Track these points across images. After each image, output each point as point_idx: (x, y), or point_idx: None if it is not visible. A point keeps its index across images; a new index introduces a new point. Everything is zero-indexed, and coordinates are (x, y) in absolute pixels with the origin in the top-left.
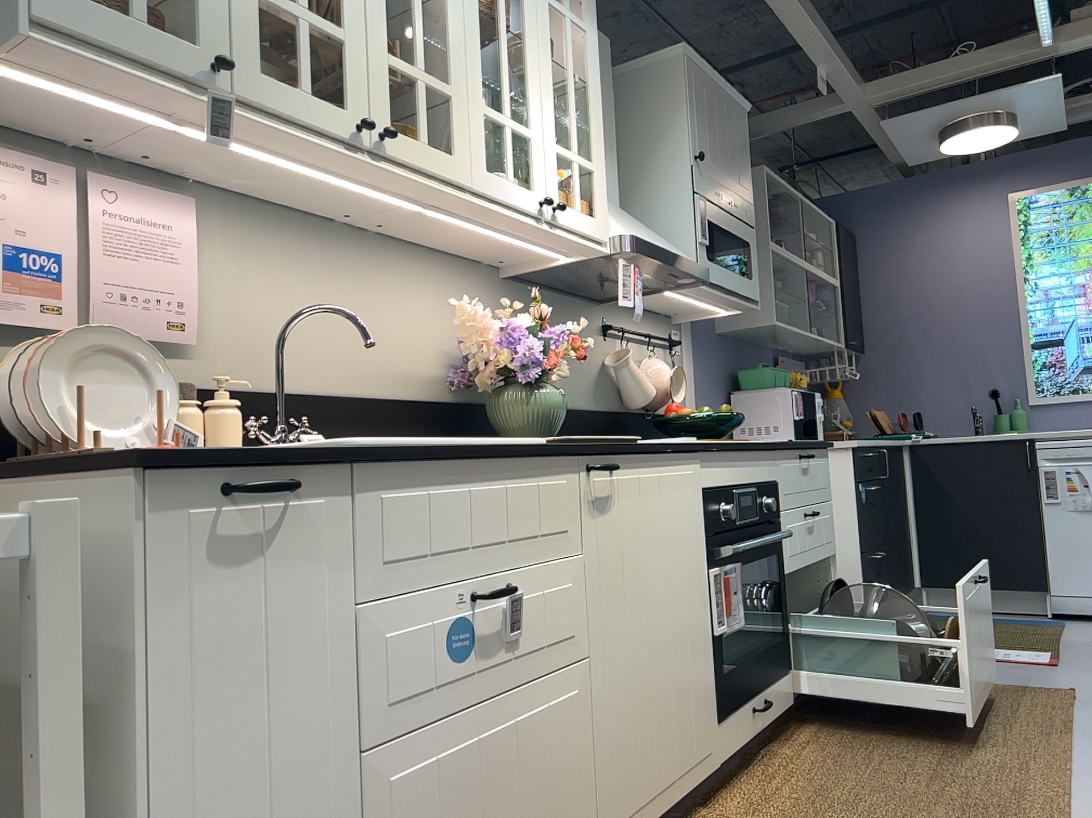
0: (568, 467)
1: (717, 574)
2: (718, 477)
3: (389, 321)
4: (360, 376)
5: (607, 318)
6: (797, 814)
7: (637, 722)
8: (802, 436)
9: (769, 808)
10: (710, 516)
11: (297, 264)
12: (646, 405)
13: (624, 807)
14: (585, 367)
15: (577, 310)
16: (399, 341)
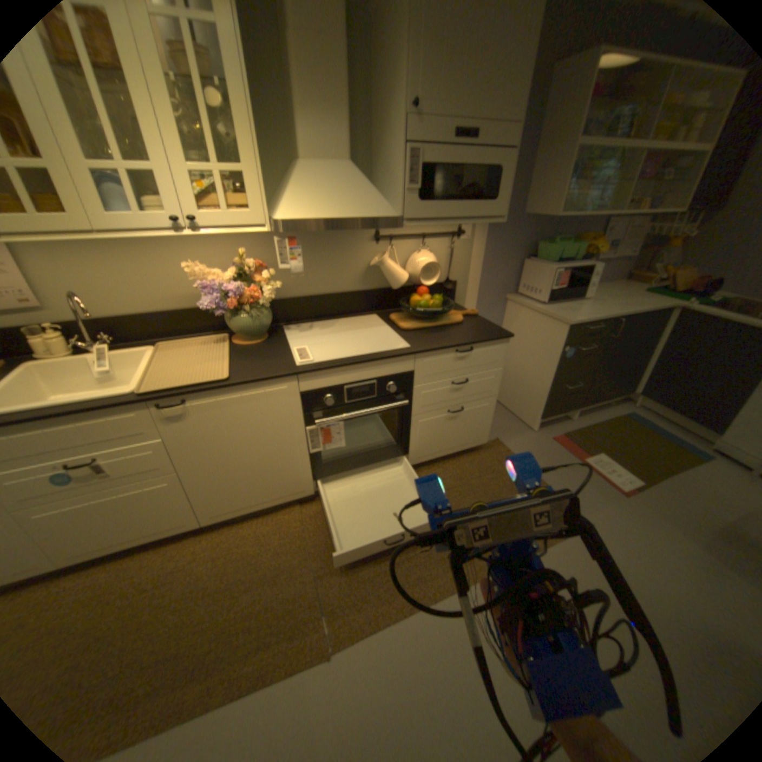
0: (137, 409)
1: (313, 429)
2: (322, 384)
3: (169, 270)
4: (155, 302)
5: (379, 229)
6: (323, 531)
7: (227, 489)
8: (560, 299)
9: (321, 520)
10: (309, 404)
11: (92, 253)
12: (396, 288)
13: (219, 512)
14: (352, 266)
15: (344, 230)
16: (179, 280)
